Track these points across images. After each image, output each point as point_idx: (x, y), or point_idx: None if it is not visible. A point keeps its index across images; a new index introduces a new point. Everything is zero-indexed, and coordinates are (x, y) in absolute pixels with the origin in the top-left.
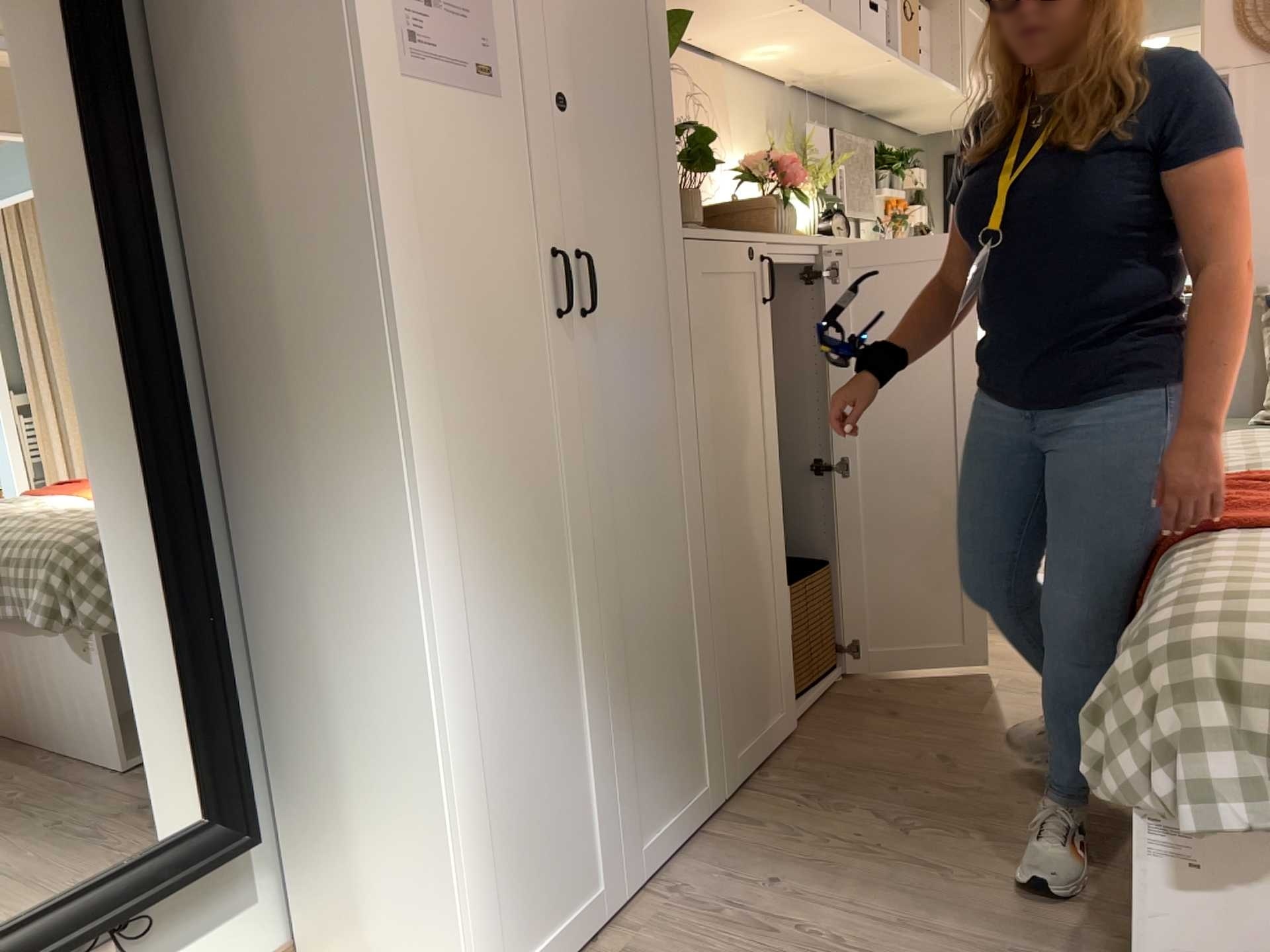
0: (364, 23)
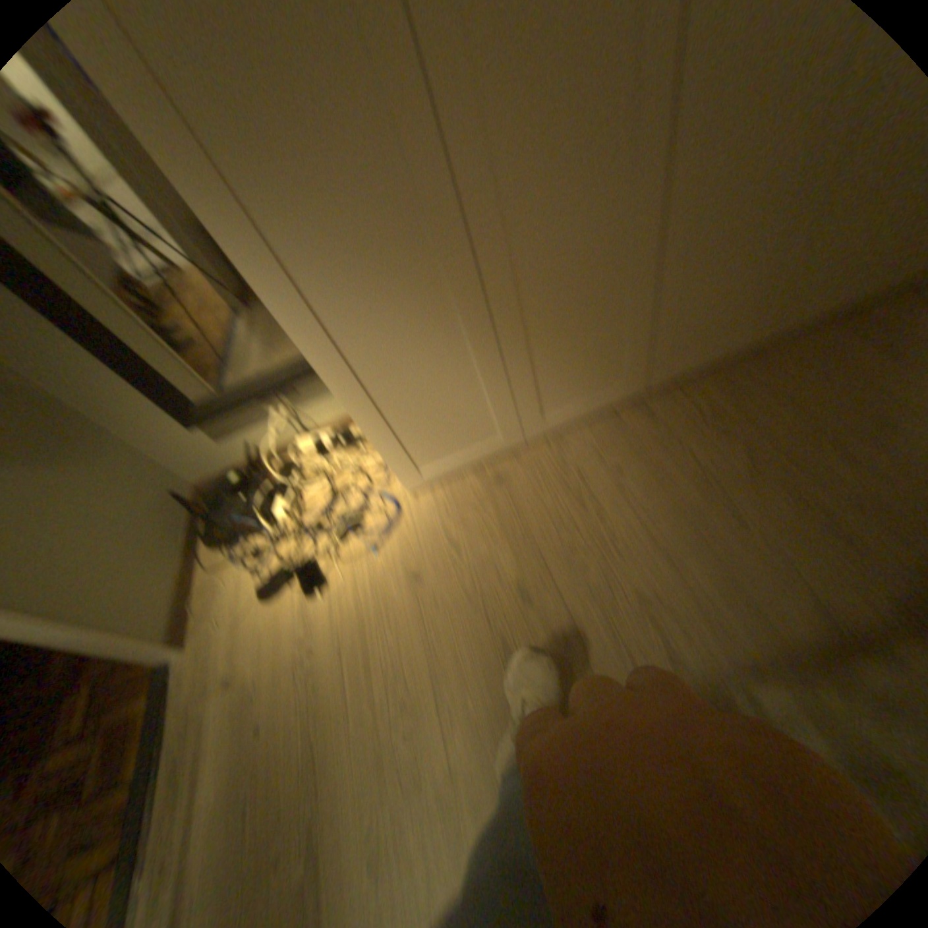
0: None
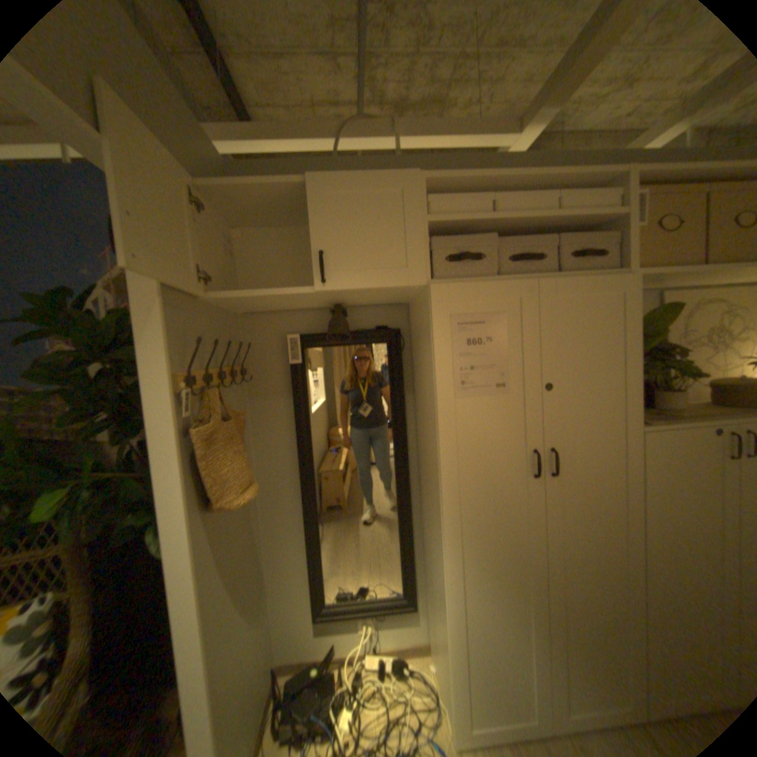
0: (442, 386)
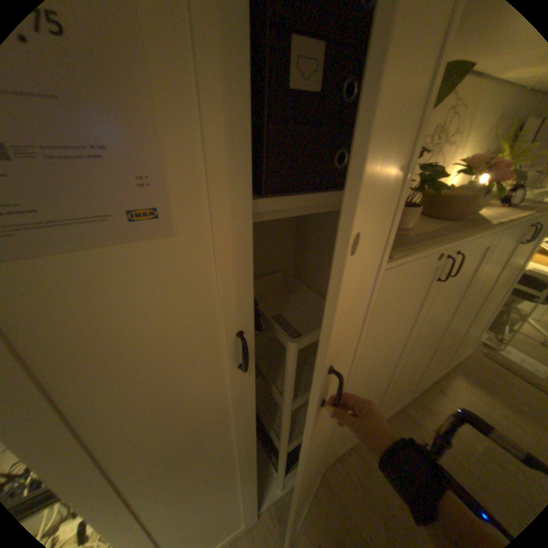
0: None
